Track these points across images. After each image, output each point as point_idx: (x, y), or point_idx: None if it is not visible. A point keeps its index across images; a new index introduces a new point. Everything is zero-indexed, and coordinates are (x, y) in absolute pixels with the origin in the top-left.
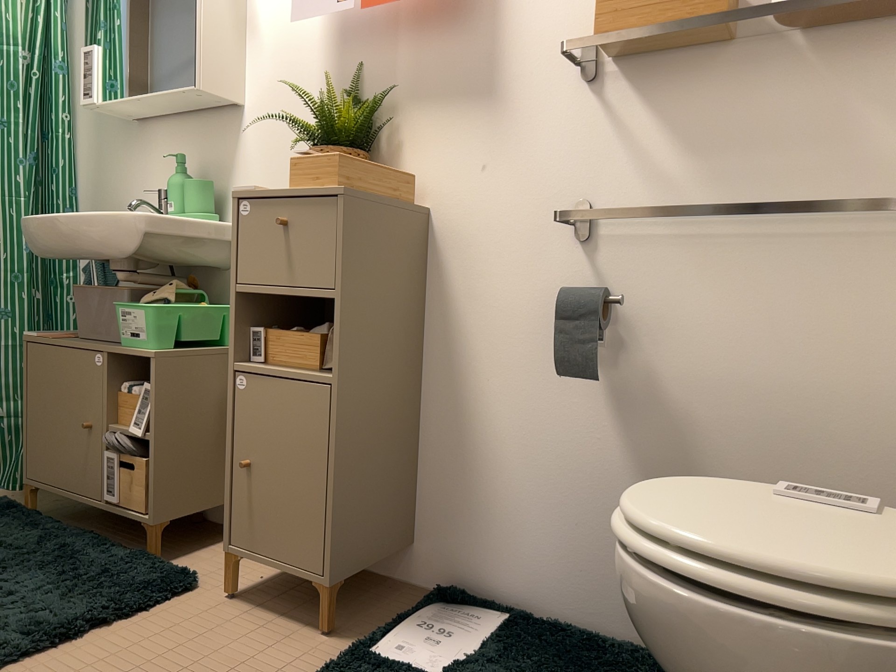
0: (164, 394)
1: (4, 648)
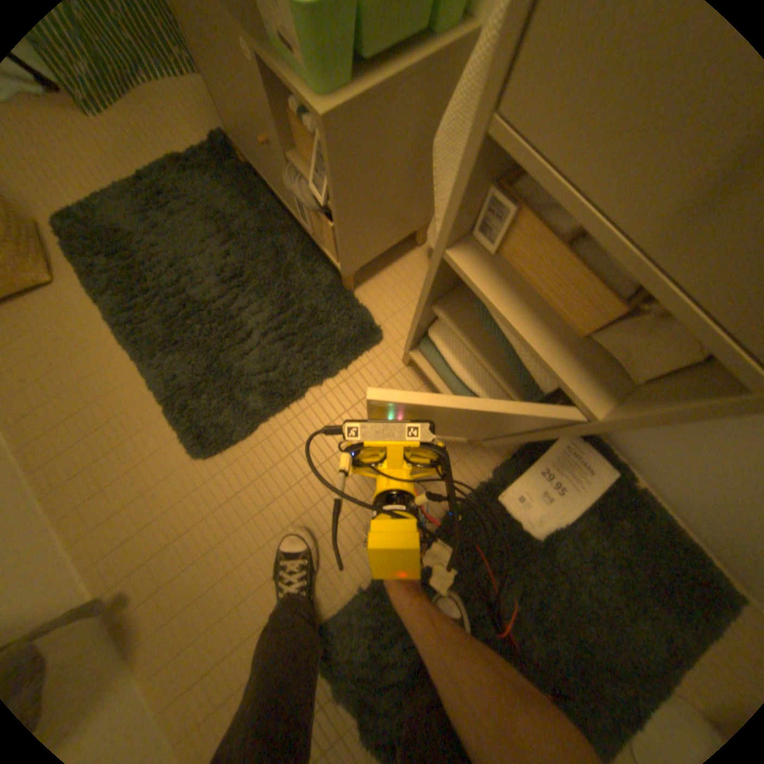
0: (335, 176)
1: (251, 423)
